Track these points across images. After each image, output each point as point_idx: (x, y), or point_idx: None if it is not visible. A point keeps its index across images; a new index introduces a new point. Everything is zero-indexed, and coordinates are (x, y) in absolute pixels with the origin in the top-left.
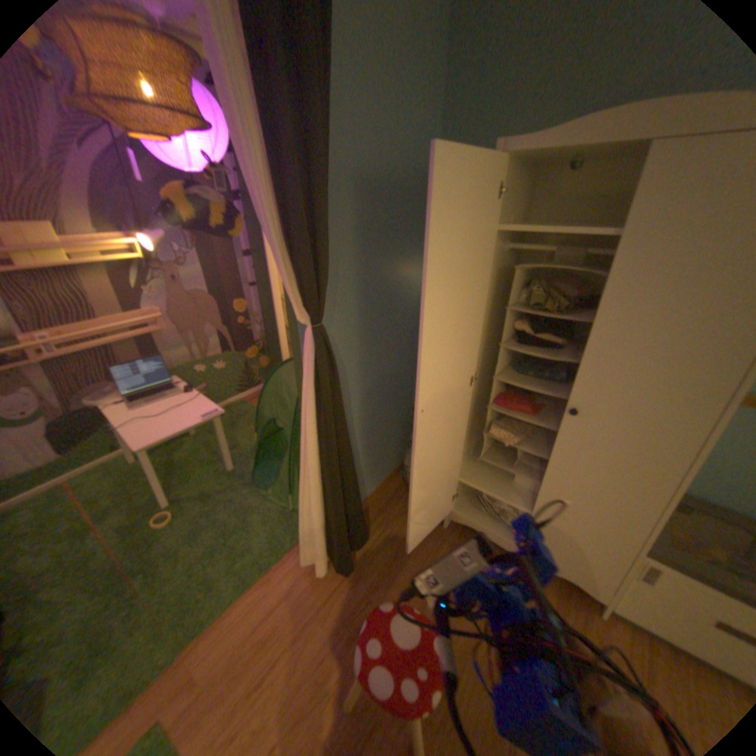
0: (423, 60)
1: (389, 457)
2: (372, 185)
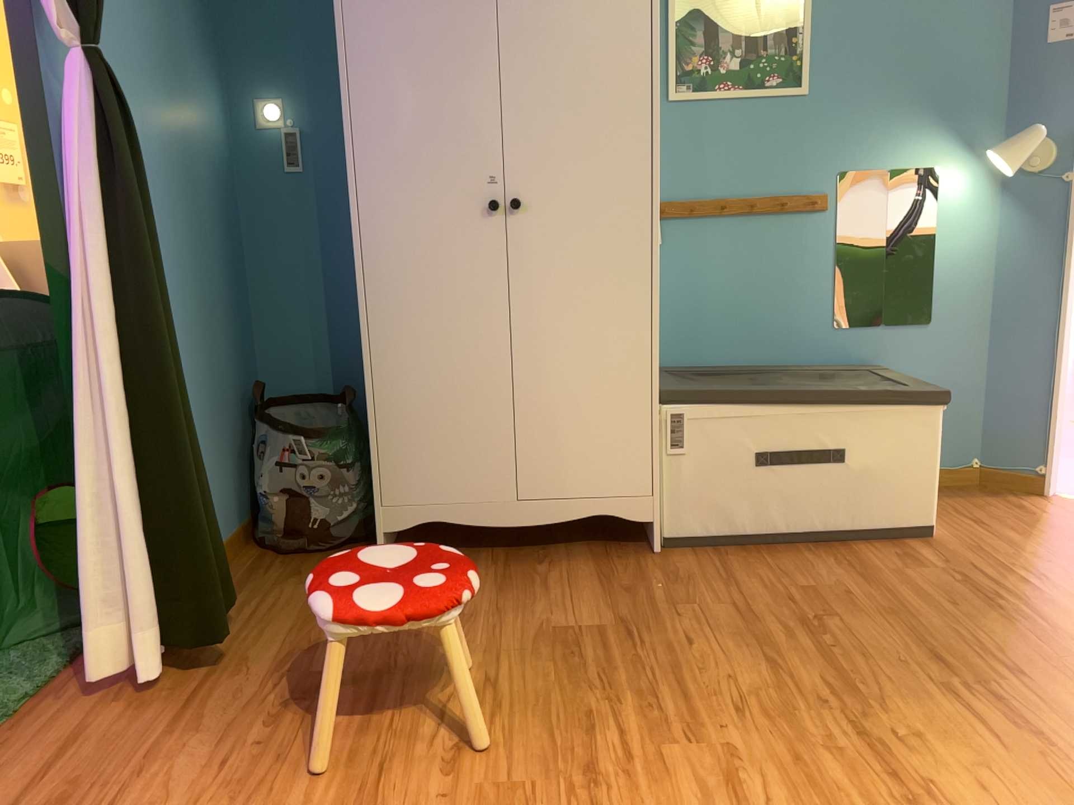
0: None
1: (222, 487)
2: None
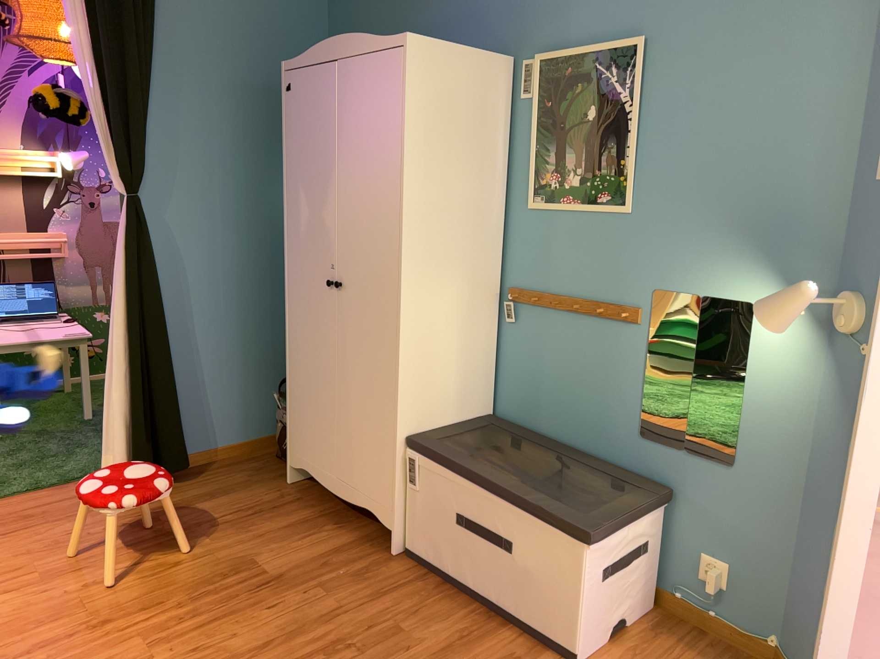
0: (292, 9)
1: (259, 409)
2: (223, 99)
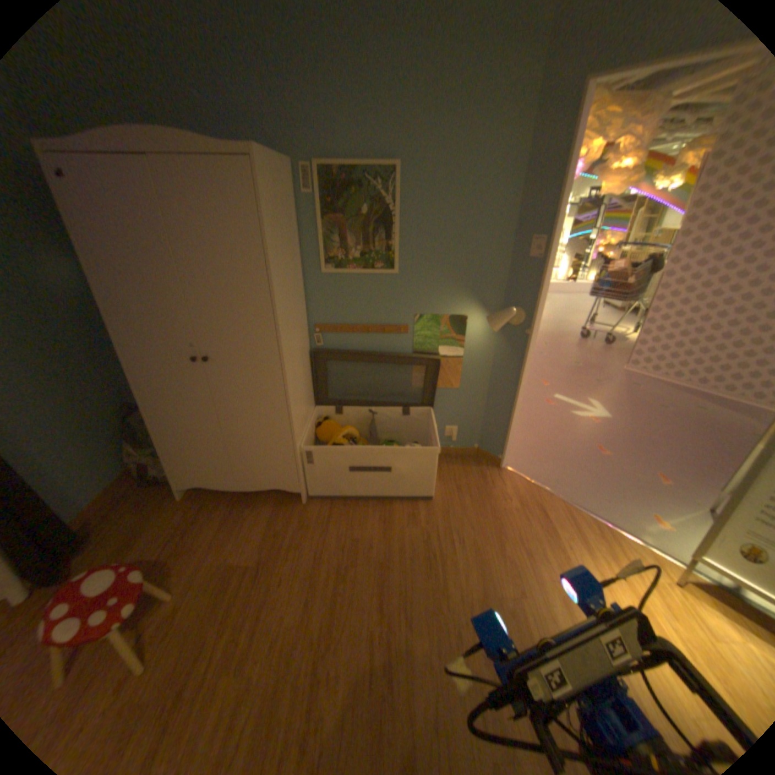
0: None
1: (104, 462)
2: None
